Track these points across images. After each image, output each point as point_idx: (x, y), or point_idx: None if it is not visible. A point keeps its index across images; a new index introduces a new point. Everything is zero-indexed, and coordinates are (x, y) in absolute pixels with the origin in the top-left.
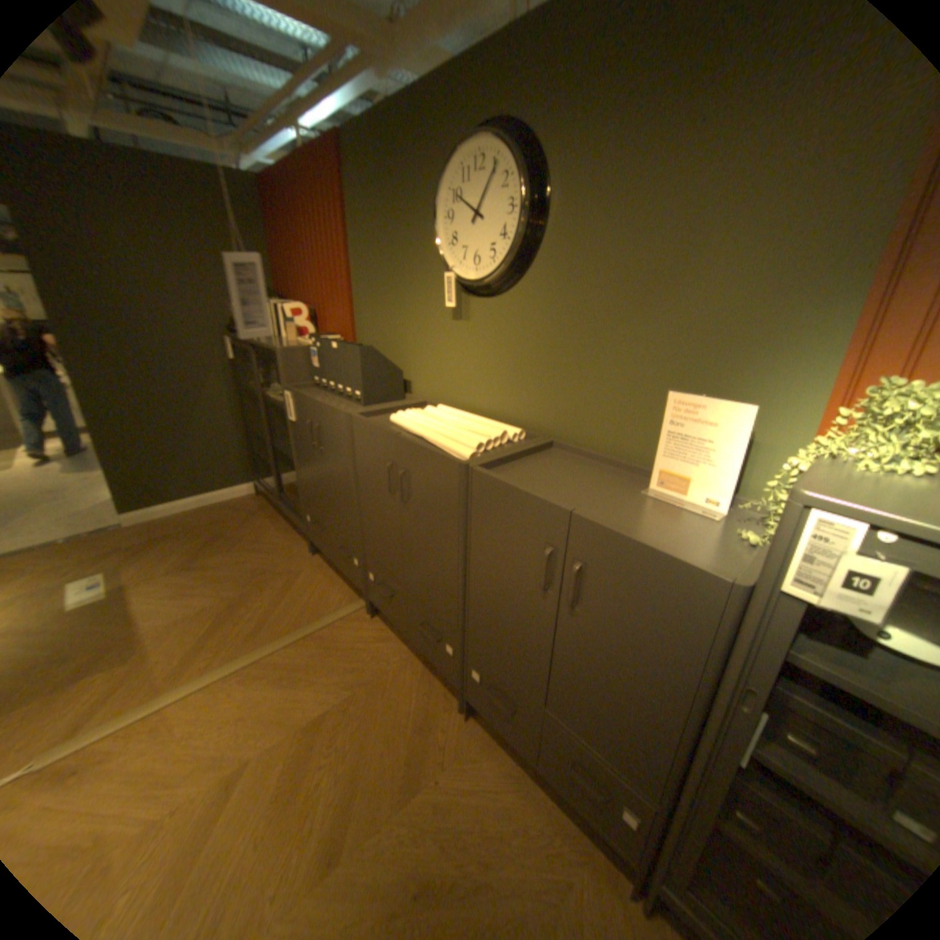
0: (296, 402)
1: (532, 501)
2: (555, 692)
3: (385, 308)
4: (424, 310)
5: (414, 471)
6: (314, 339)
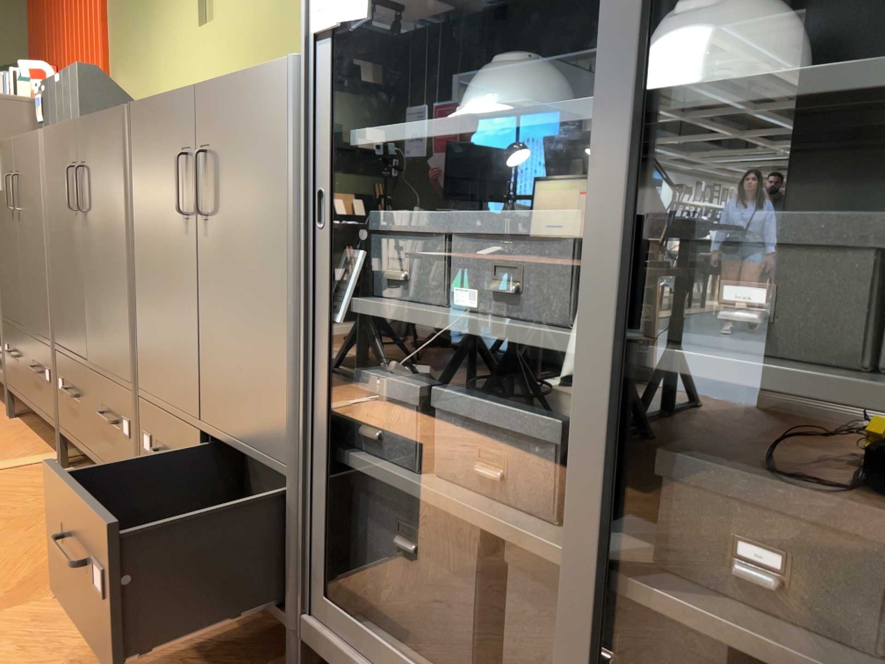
0: (1, 159)
1: (170, 101)
2: (205, 378)
3: (140, 46)
4: (175, 30)
5: (91, 158)
6: (42, 84)
